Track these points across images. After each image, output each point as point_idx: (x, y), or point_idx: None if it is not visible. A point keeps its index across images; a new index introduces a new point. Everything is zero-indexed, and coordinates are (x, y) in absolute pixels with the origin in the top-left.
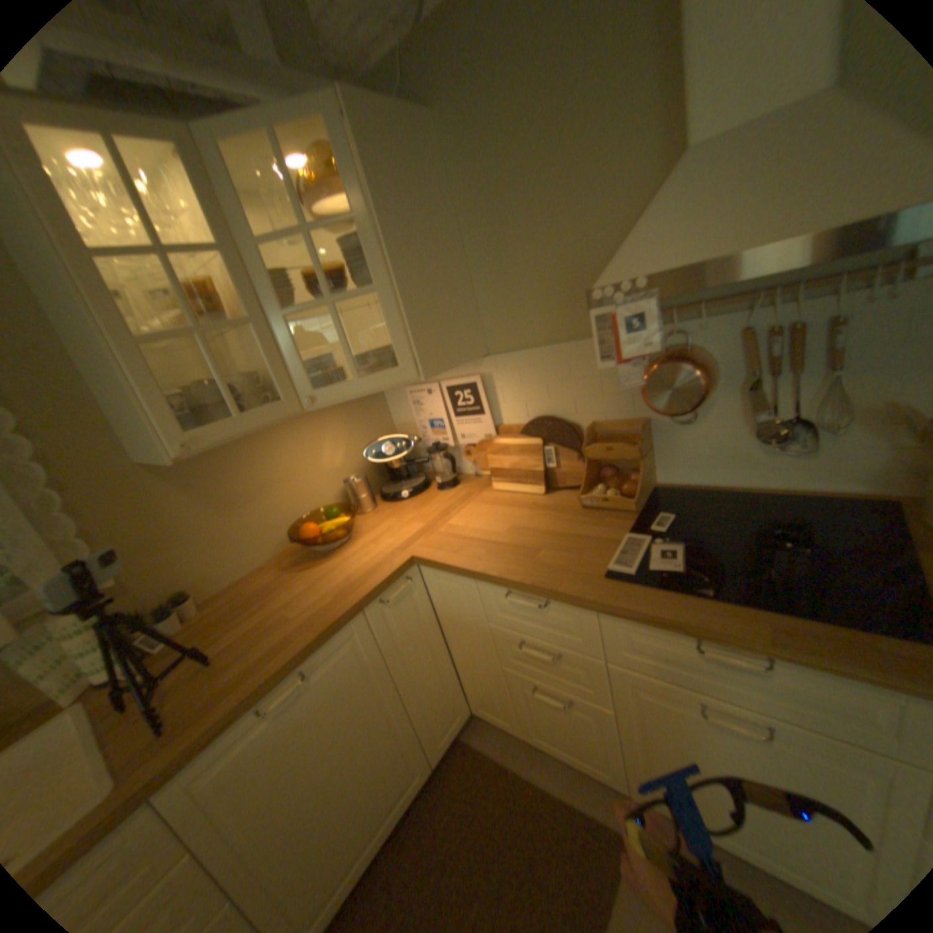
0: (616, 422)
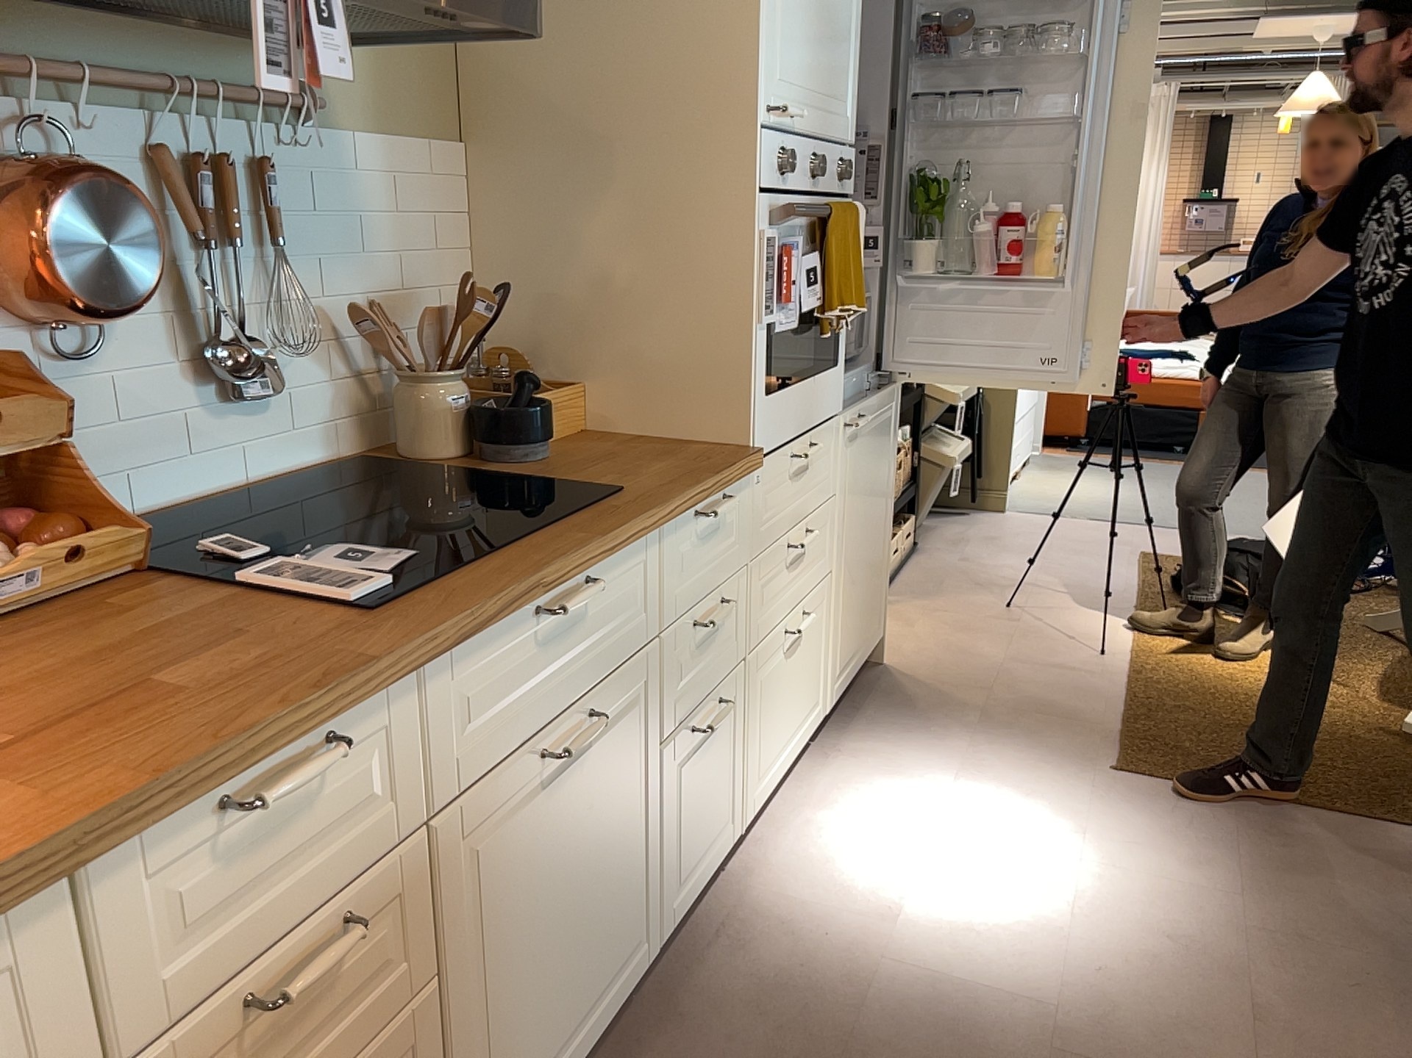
0: None
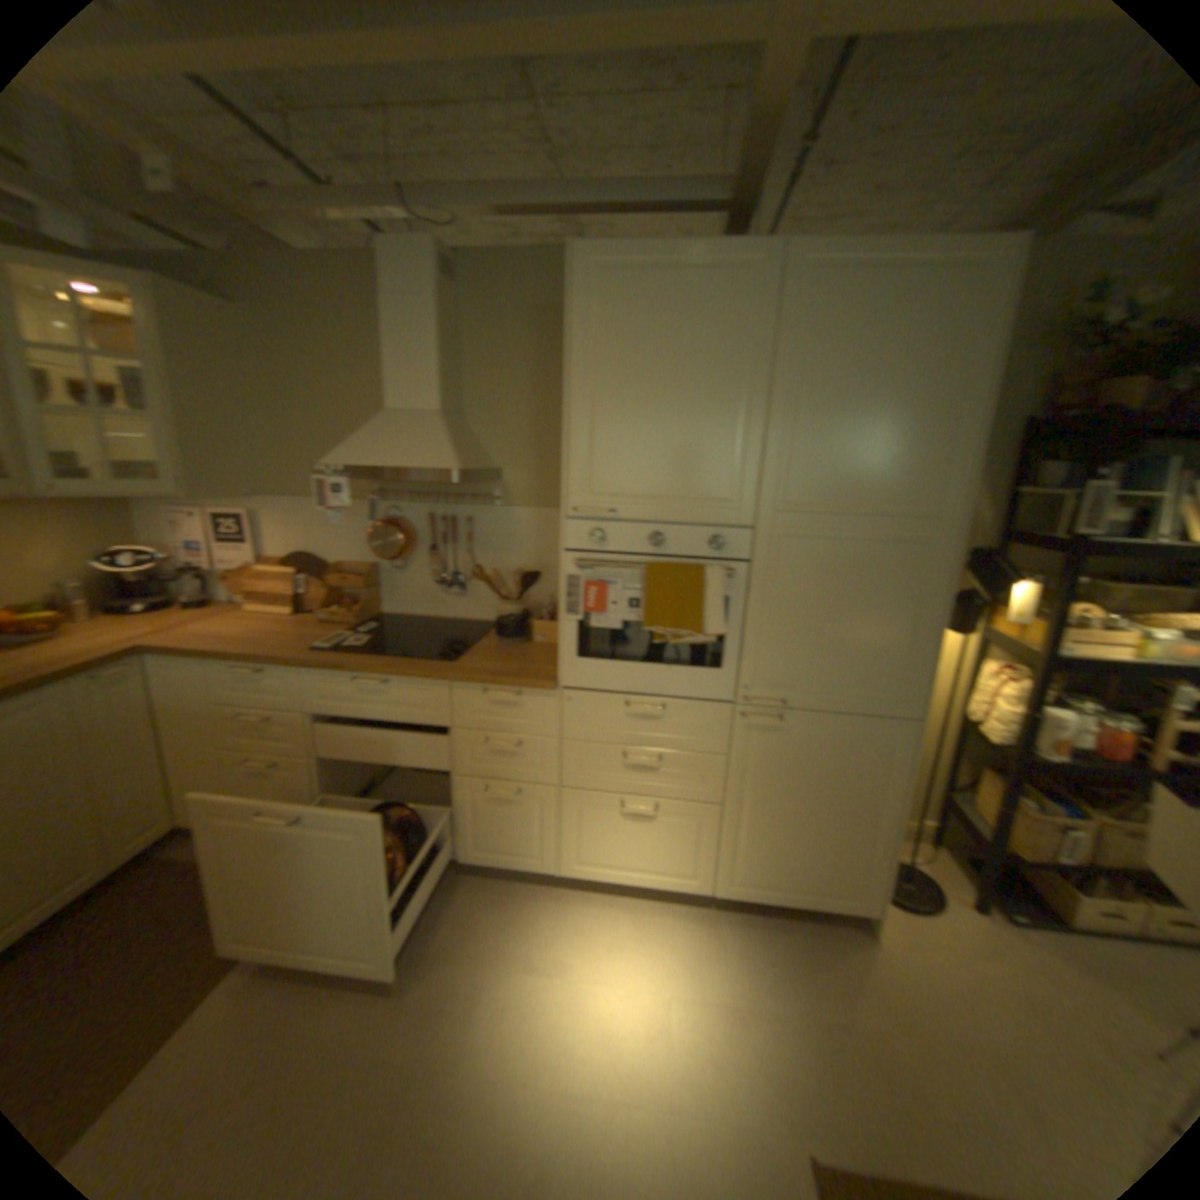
0: (360, 564)
